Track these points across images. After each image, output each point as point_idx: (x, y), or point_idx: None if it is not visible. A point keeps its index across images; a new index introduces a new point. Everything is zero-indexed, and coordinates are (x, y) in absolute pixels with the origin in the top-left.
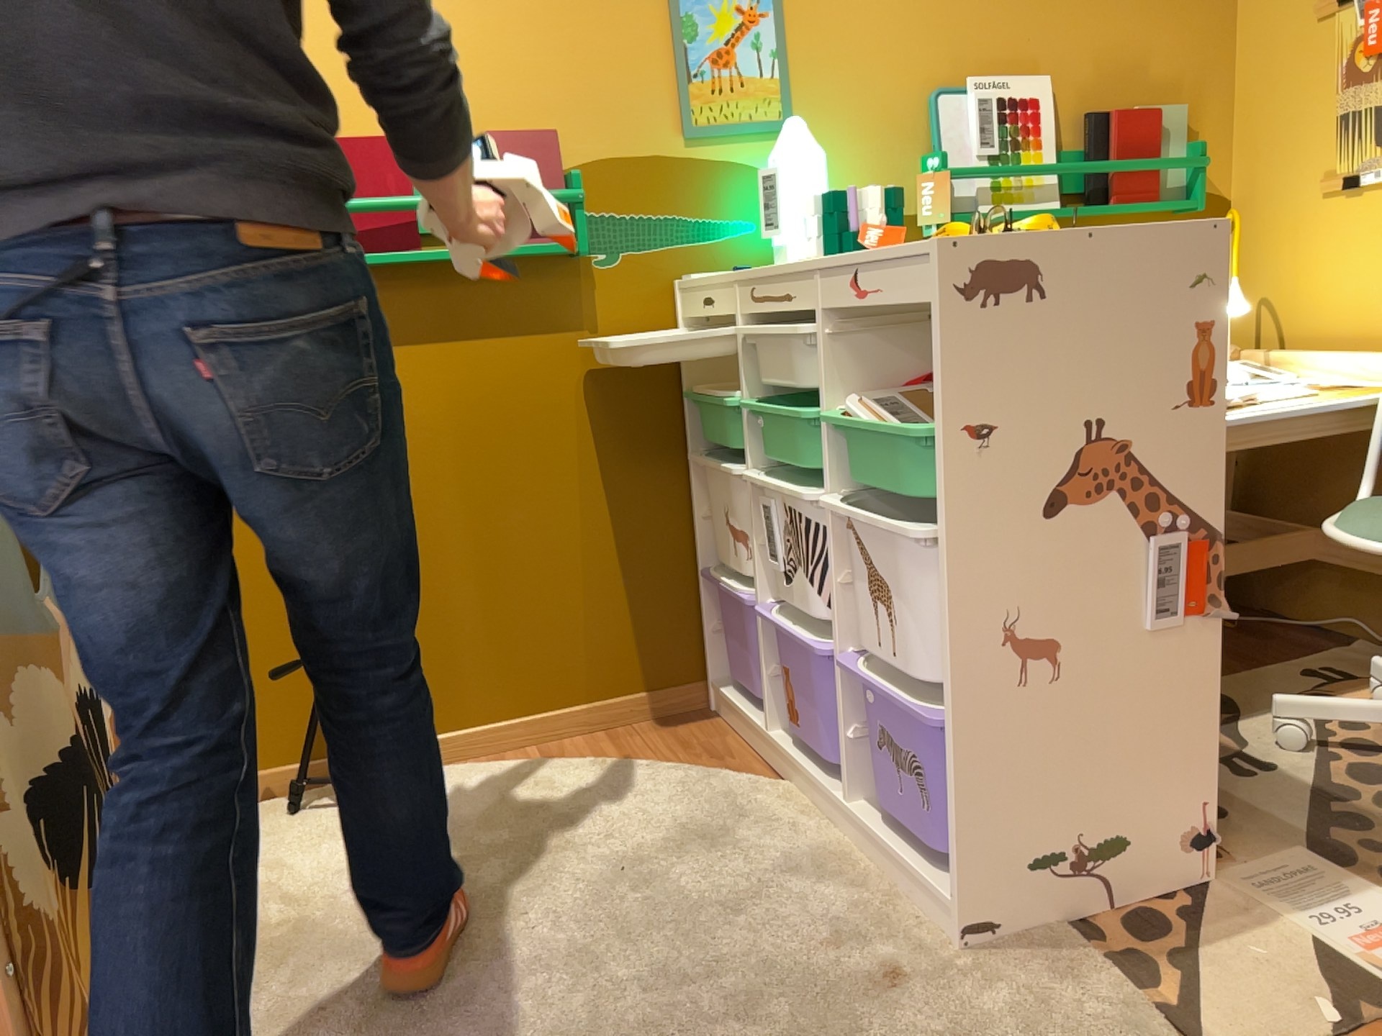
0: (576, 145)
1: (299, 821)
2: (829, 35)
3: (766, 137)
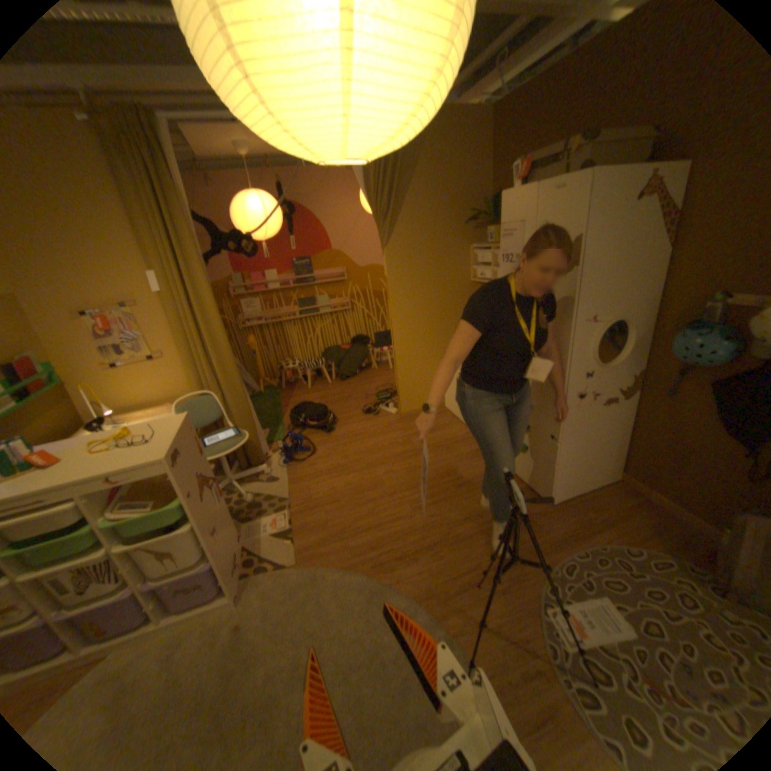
0: None
1: None
2: None
3: None
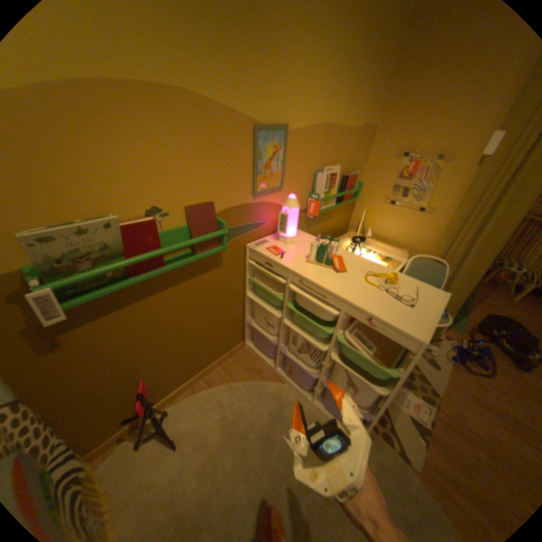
0: (219, 204)
1: (143, 453)
2: (296, 154)
3: (275, 192)
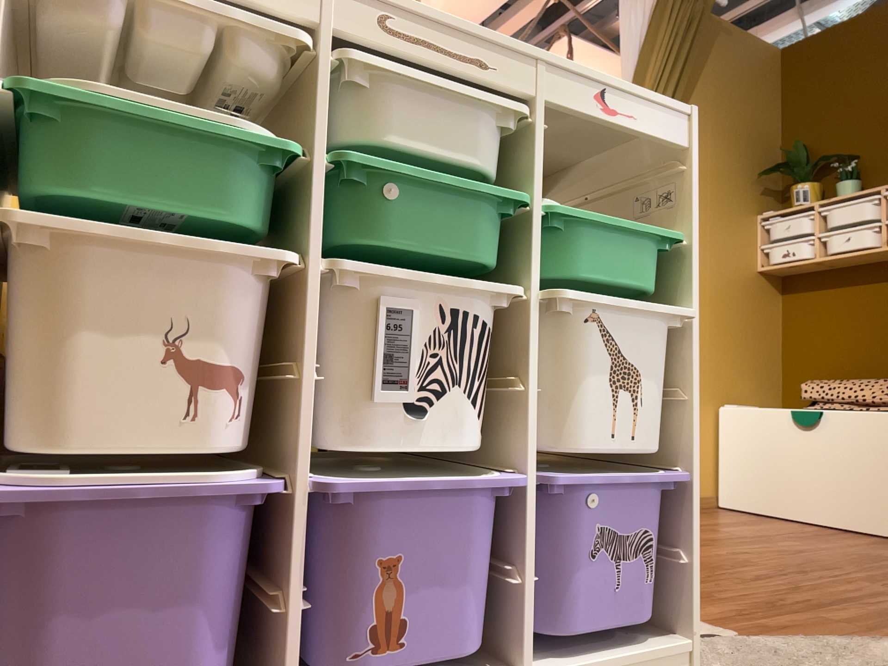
0: None
1: None
2: None
3: None
